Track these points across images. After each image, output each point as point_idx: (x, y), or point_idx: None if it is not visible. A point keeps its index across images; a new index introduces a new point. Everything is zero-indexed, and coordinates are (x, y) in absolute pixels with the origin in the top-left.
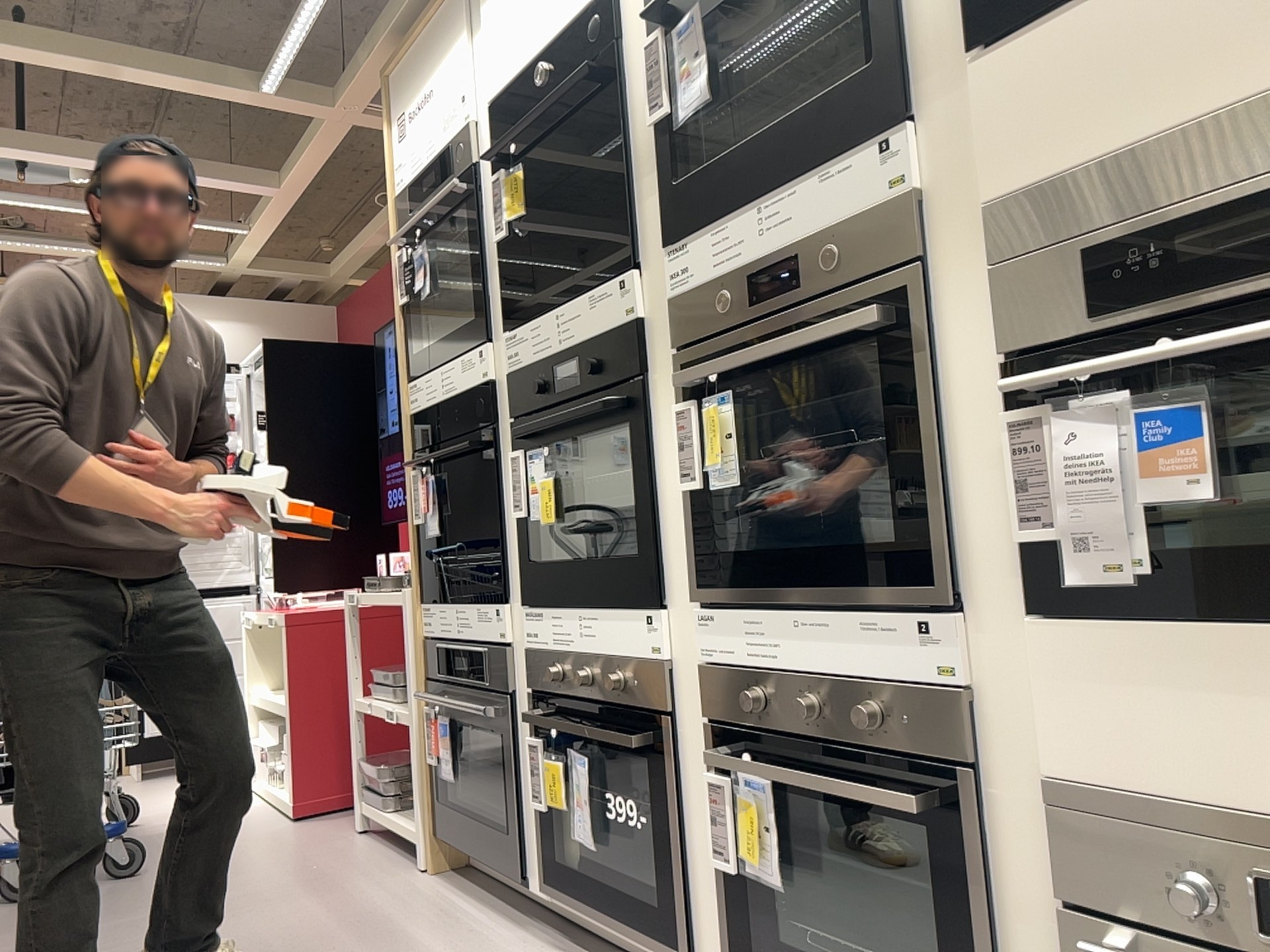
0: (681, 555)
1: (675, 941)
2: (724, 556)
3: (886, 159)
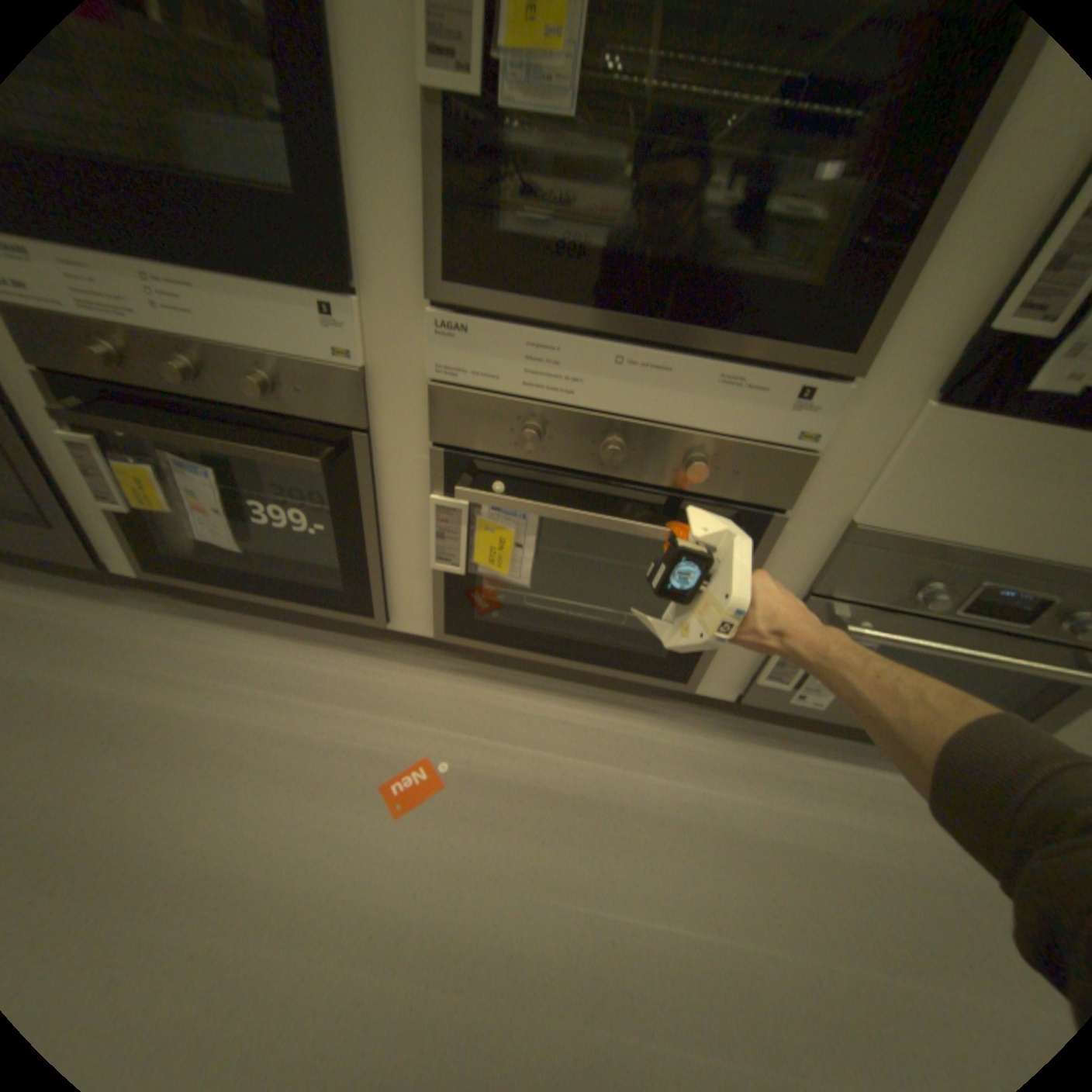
0: (393, 207)
1: (365, 607)
2: (502, 234)
3: None
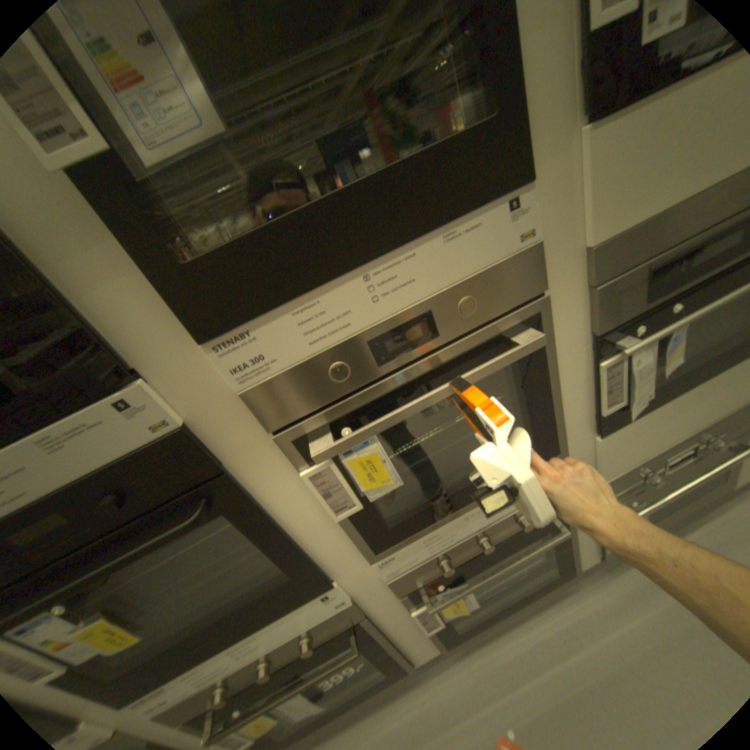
0: (335, 548)
1: (399, 674)
2: (391, 527)
3: (517, 214)
